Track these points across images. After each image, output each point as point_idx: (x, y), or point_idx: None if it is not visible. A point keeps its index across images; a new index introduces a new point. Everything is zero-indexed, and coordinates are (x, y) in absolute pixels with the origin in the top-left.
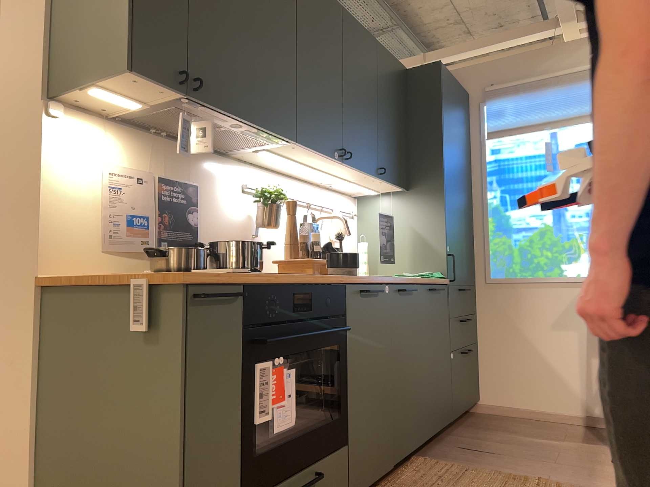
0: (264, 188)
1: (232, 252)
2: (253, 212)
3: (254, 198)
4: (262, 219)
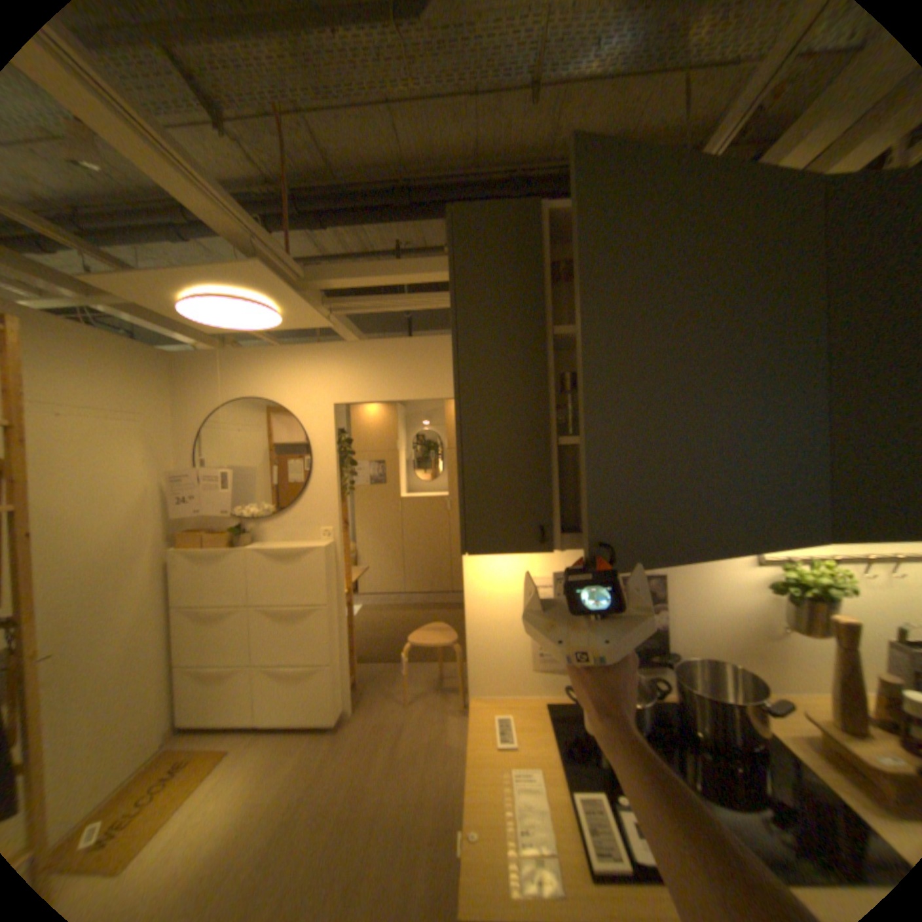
0: (799, 567)
1: (702, 706)
2: (784, 597)
3: (776, 585)
4: (797, 618)
